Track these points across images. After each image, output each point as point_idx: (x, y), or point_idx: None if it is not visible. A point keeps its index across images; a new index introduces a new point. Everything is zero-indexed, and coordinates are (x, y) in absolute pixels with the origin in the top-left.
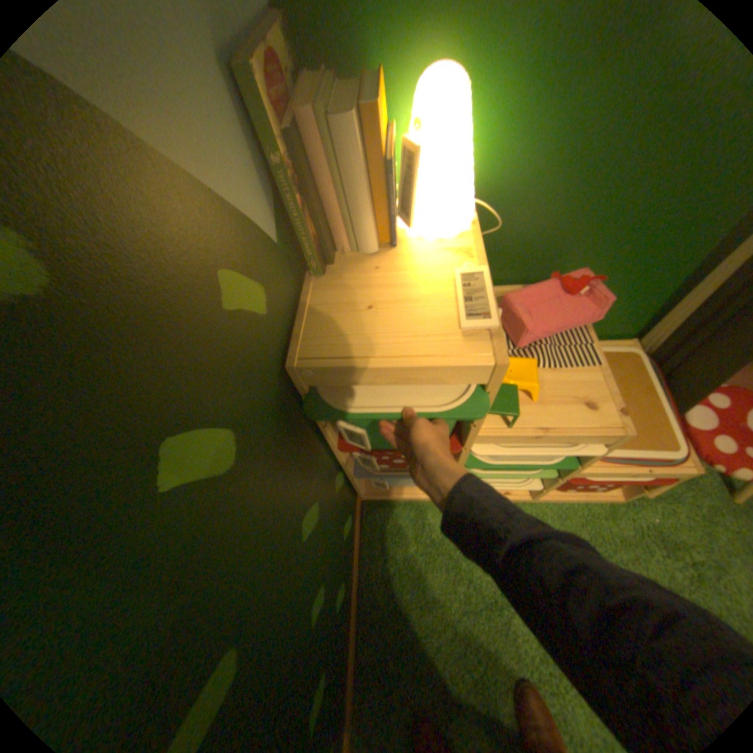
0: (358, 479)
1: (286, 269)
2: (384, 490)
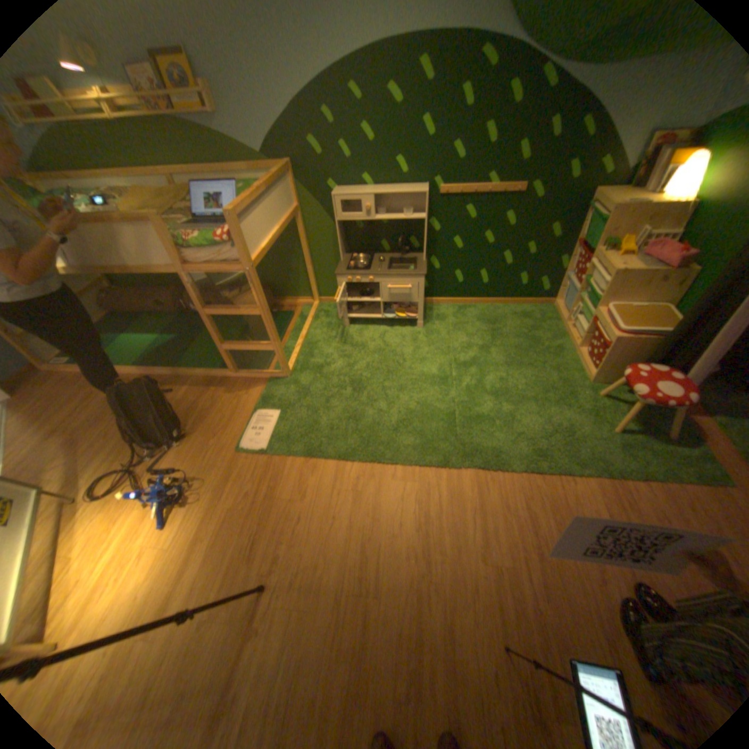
0: (564, 284)
1: (623, 178)
2: (561, 306)
